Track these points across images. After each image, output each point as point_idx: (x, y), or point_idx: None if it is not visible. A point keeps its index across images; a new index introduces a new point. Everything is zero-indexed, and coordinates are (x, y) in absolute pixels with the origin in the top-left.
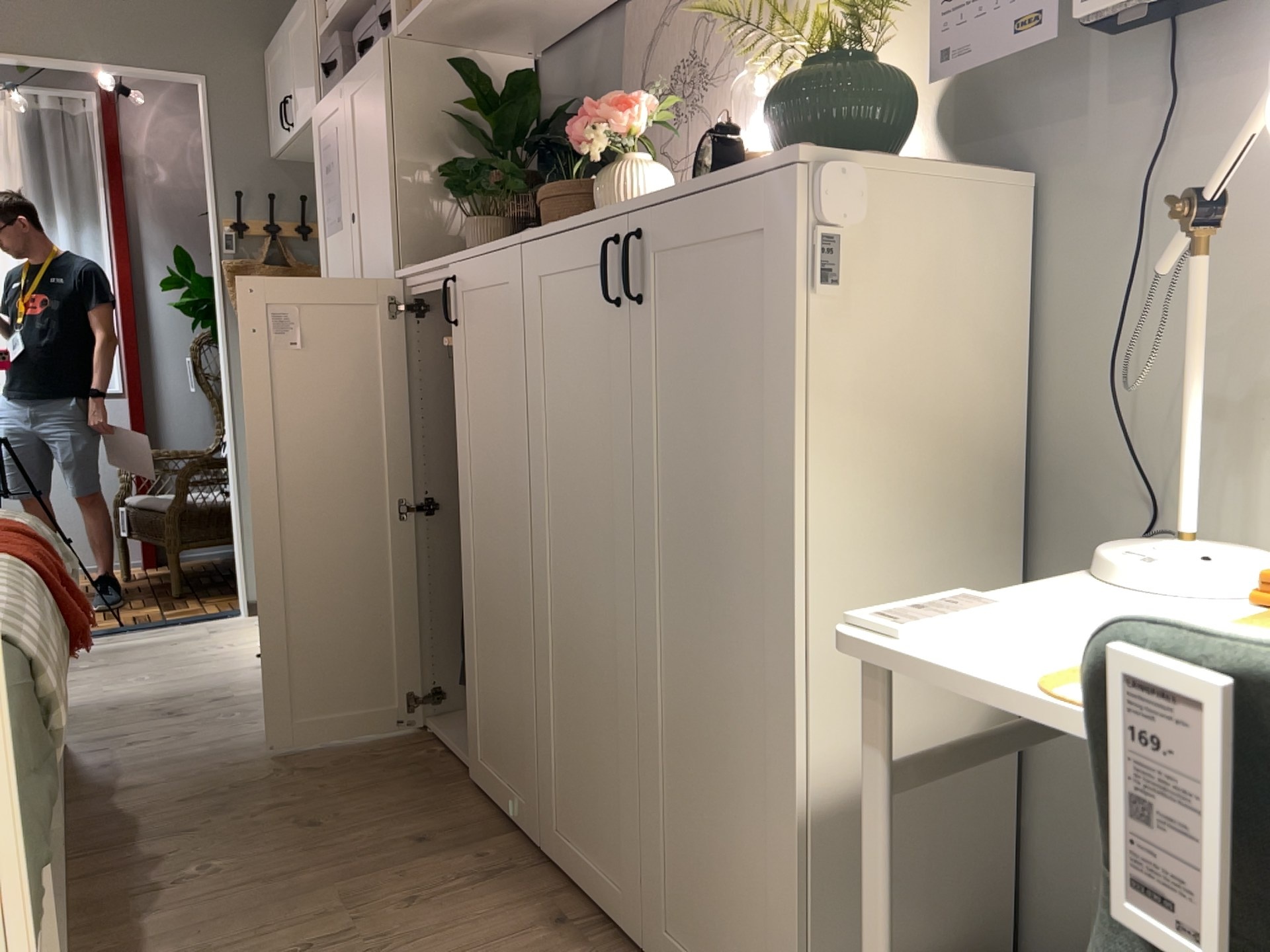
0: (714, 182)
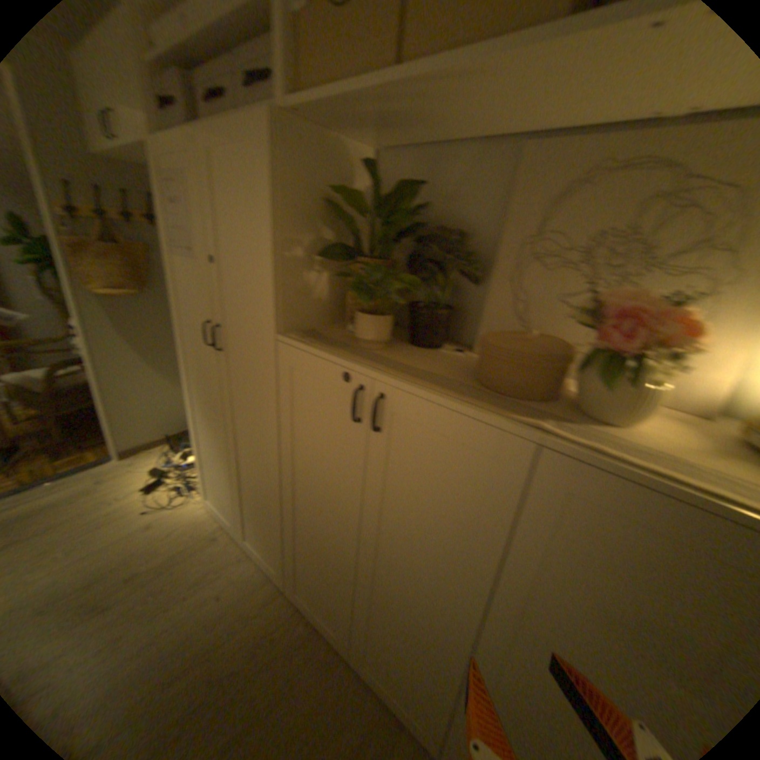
0: None
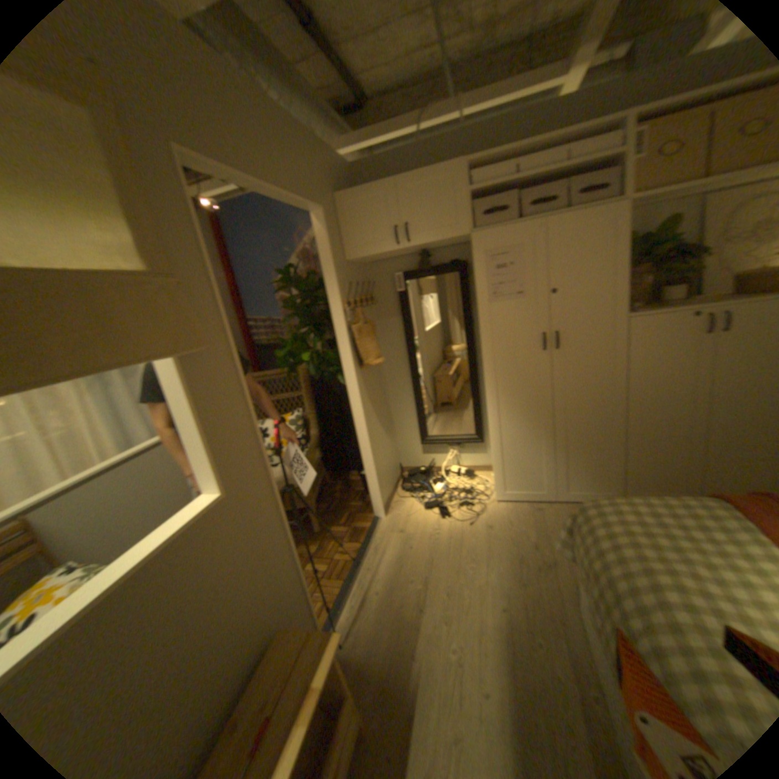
0: None
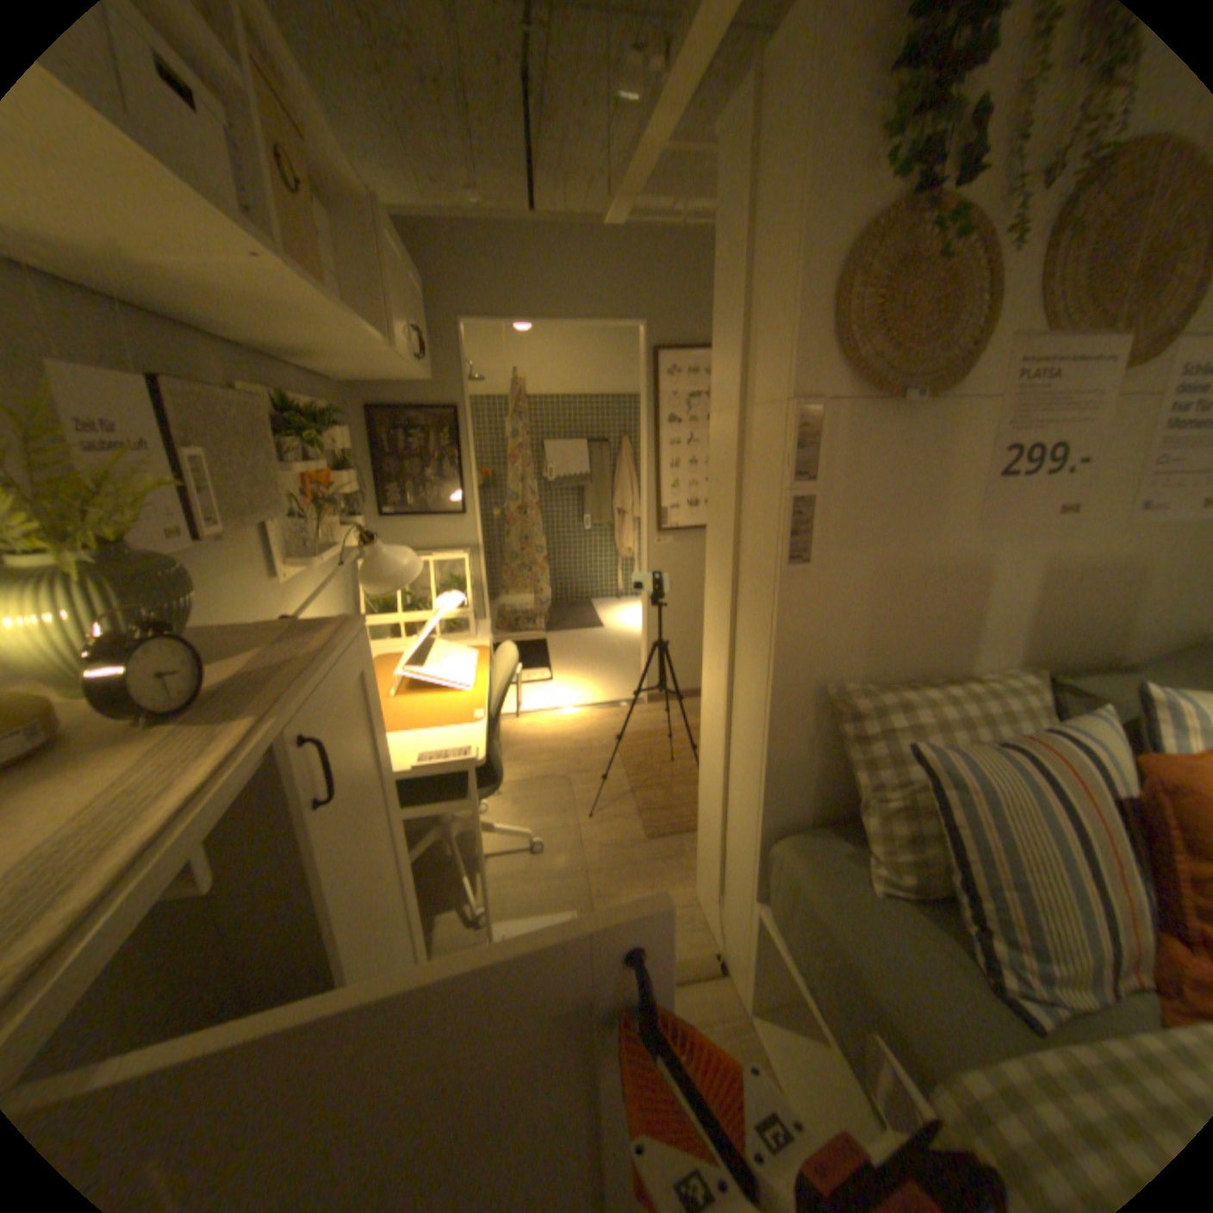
0: (327, 650)
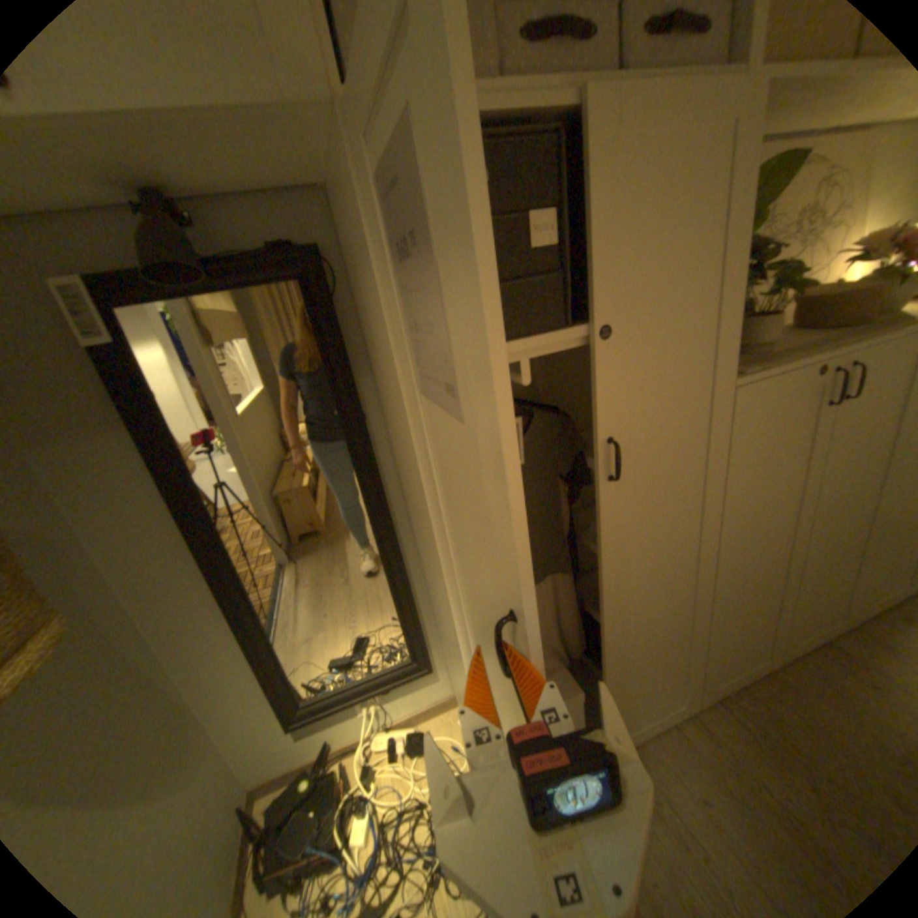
0: None
